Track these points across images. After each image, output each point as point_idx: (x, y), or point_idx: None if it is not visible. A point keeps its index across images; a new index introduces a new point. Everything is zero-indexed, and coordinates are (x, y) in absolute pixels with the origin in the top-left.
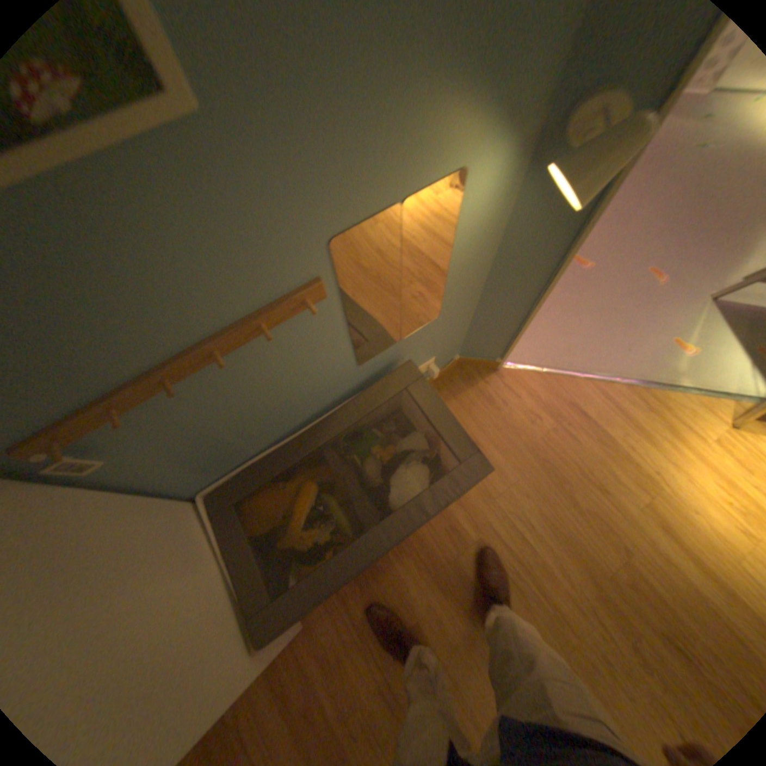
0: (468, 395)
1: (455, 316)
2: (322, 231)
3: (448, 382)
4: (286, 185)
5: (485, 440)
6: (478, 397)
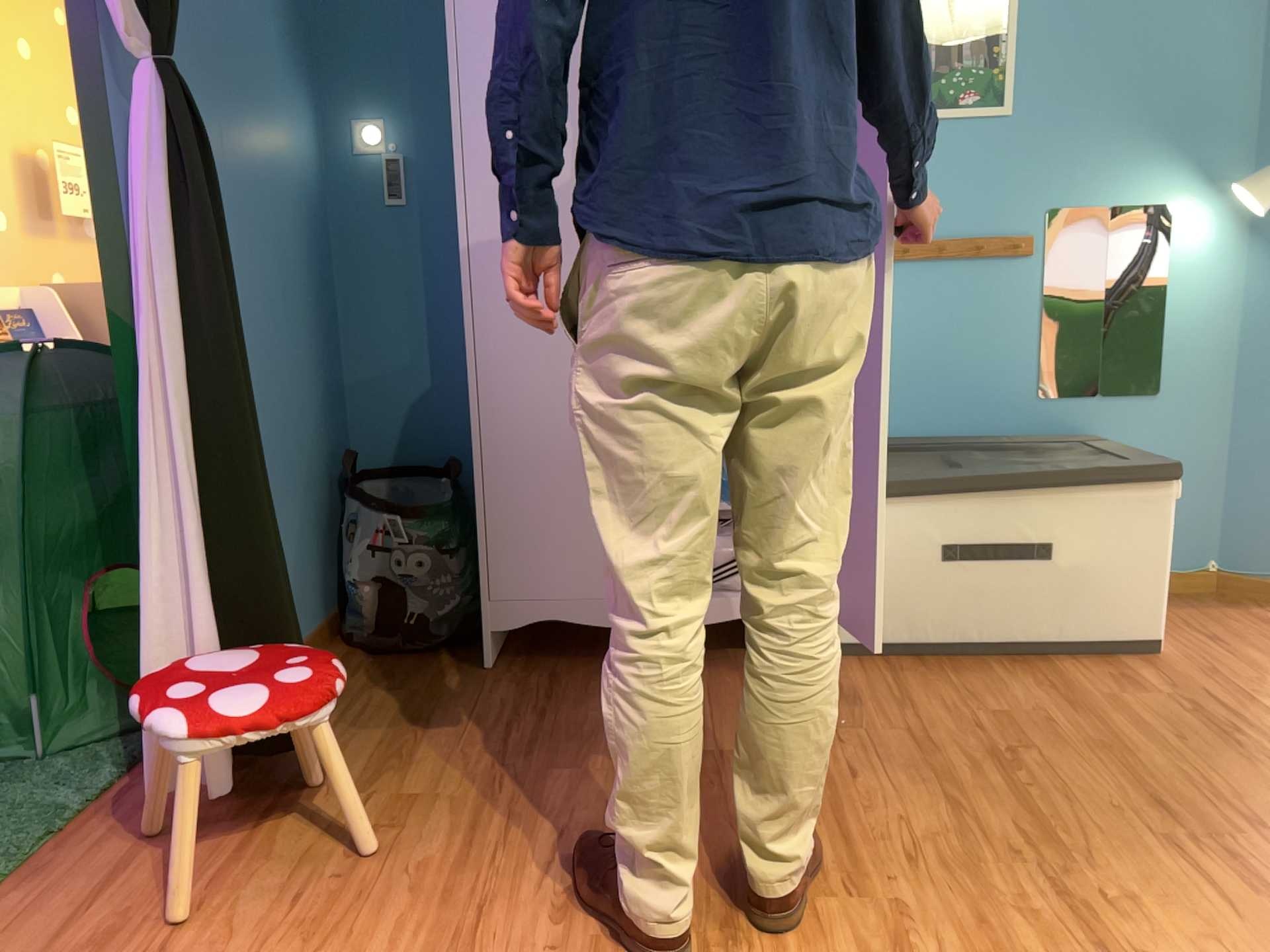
0: (1227, 613)
1: (1194, 428)
2: (1045, 205)
3: (1193, 600)
4: (1033, 166)
5: (1241, 643)
6: (1248, 618)
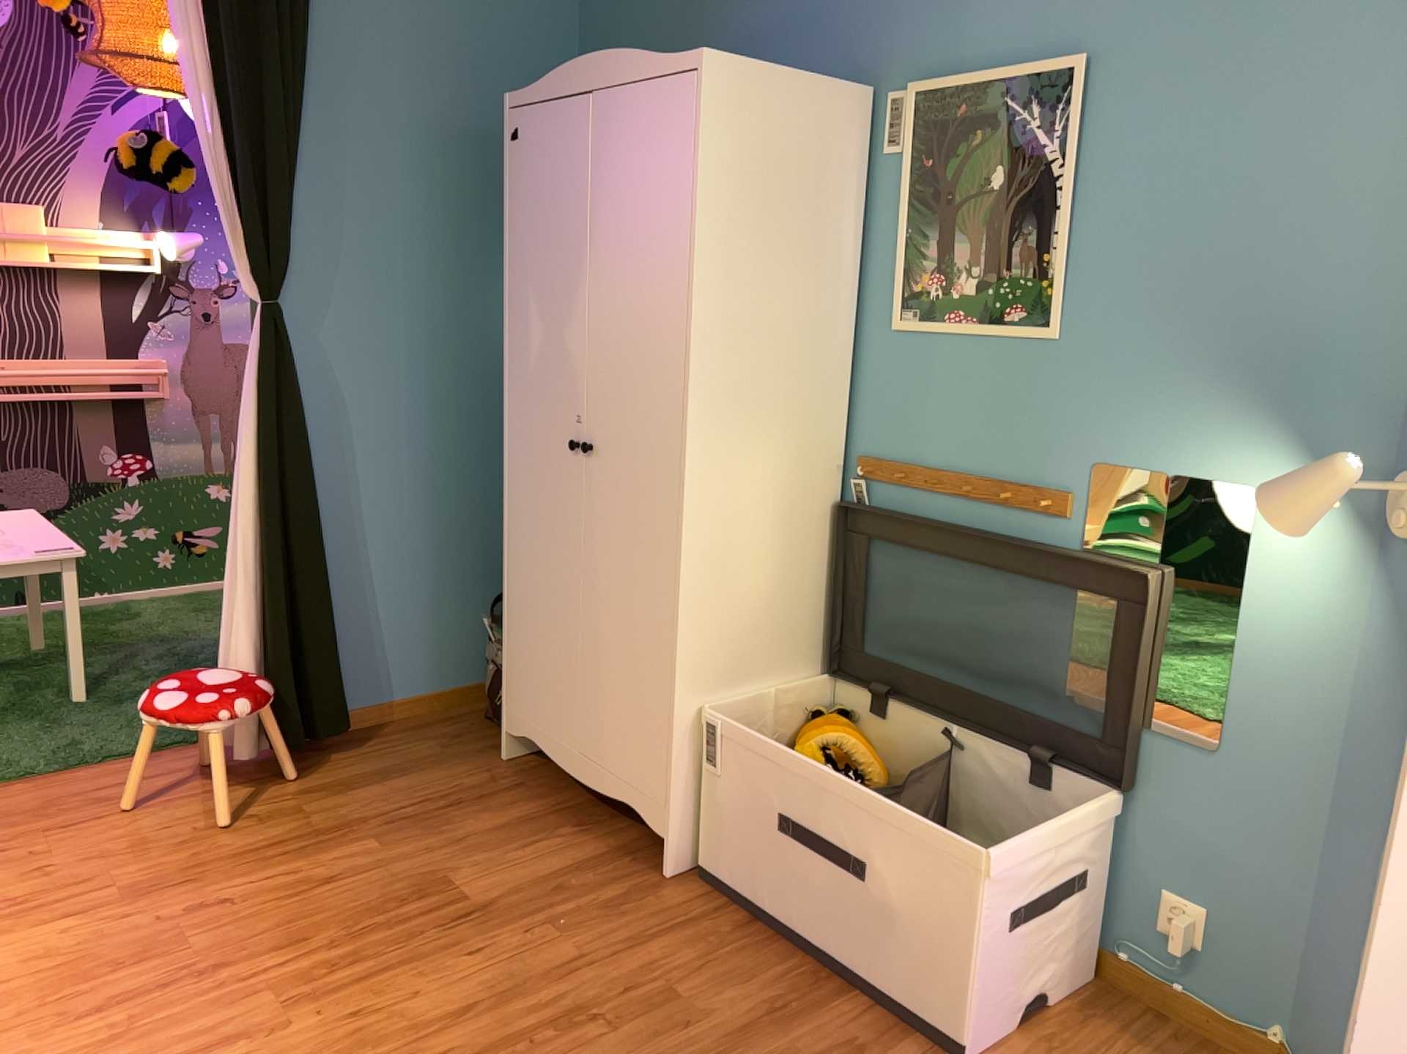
0: None
1: (1264, 818)
2: (1091, 457)
3: None
4: (1081, 406)
5: None
6: None
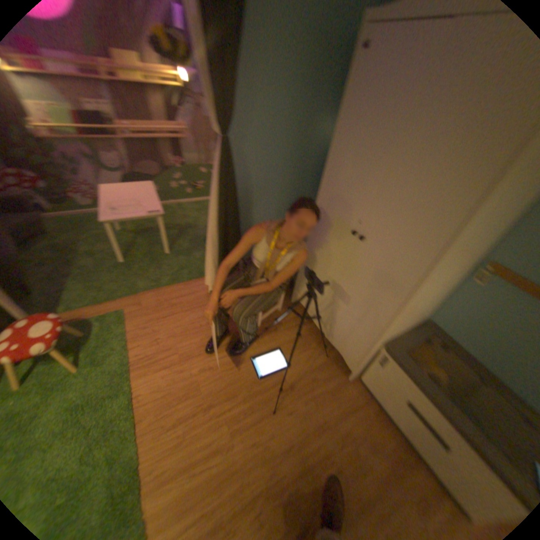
0: None
1: None
2: None
3: None
4: None
5: None
6: None
